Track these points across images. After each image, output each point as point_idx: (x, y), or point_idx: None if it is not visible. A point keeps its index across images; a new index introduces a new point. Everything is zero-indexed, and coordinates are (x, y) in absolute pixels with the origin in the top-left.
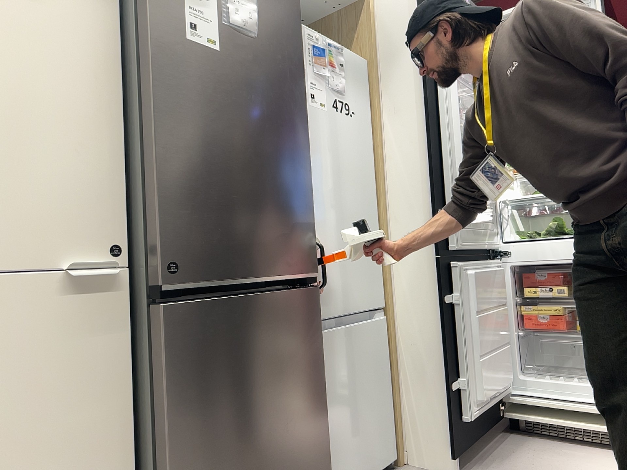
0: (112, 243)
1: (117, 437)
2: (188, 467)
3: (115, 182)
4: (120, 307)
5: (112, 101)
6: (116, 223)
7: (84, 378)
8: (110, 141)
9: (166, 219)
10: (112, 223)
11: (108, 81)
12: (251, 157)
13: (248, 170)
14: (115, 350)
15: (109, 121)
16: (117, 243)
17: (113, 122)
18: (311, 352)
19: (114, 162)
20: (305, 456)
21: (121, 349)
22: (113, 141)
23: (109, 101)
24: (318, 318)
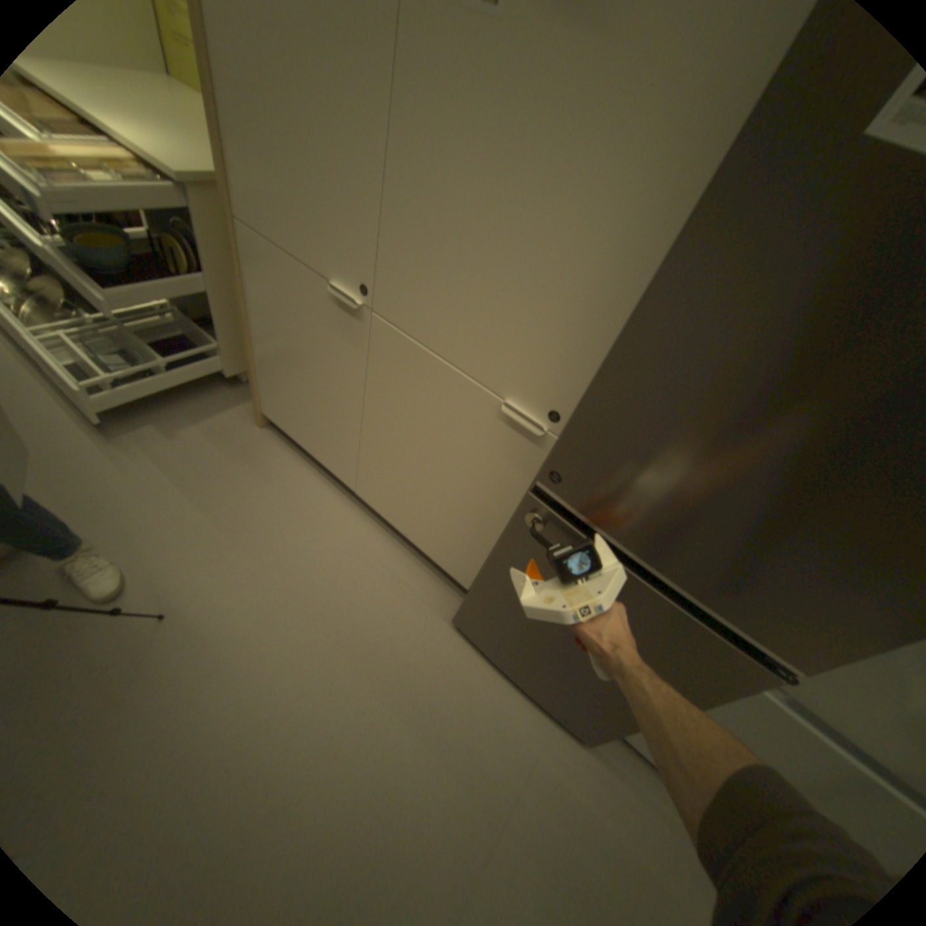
0: (560, 407)
1: (495, 522)
2: (498, 585)
3: (598, 350)
4: (538, 458)
5: (661, 237)
6: (574, 392)
7: (492, 475)
8: (622, 298)
9: (583, 433)
10: (570, 389)
11: (677, 199)
12: (827, 452)
13: (790, 466)
14: (519, 480)
15: (638, 268)
16: (564, 410)
17: (642, 270)
18: (689, 689)
19: (611, 326)
20: (602, 701)
21: (523, 483)
22: (626, 300)
23: (657, 236)
24: (742, 691)
